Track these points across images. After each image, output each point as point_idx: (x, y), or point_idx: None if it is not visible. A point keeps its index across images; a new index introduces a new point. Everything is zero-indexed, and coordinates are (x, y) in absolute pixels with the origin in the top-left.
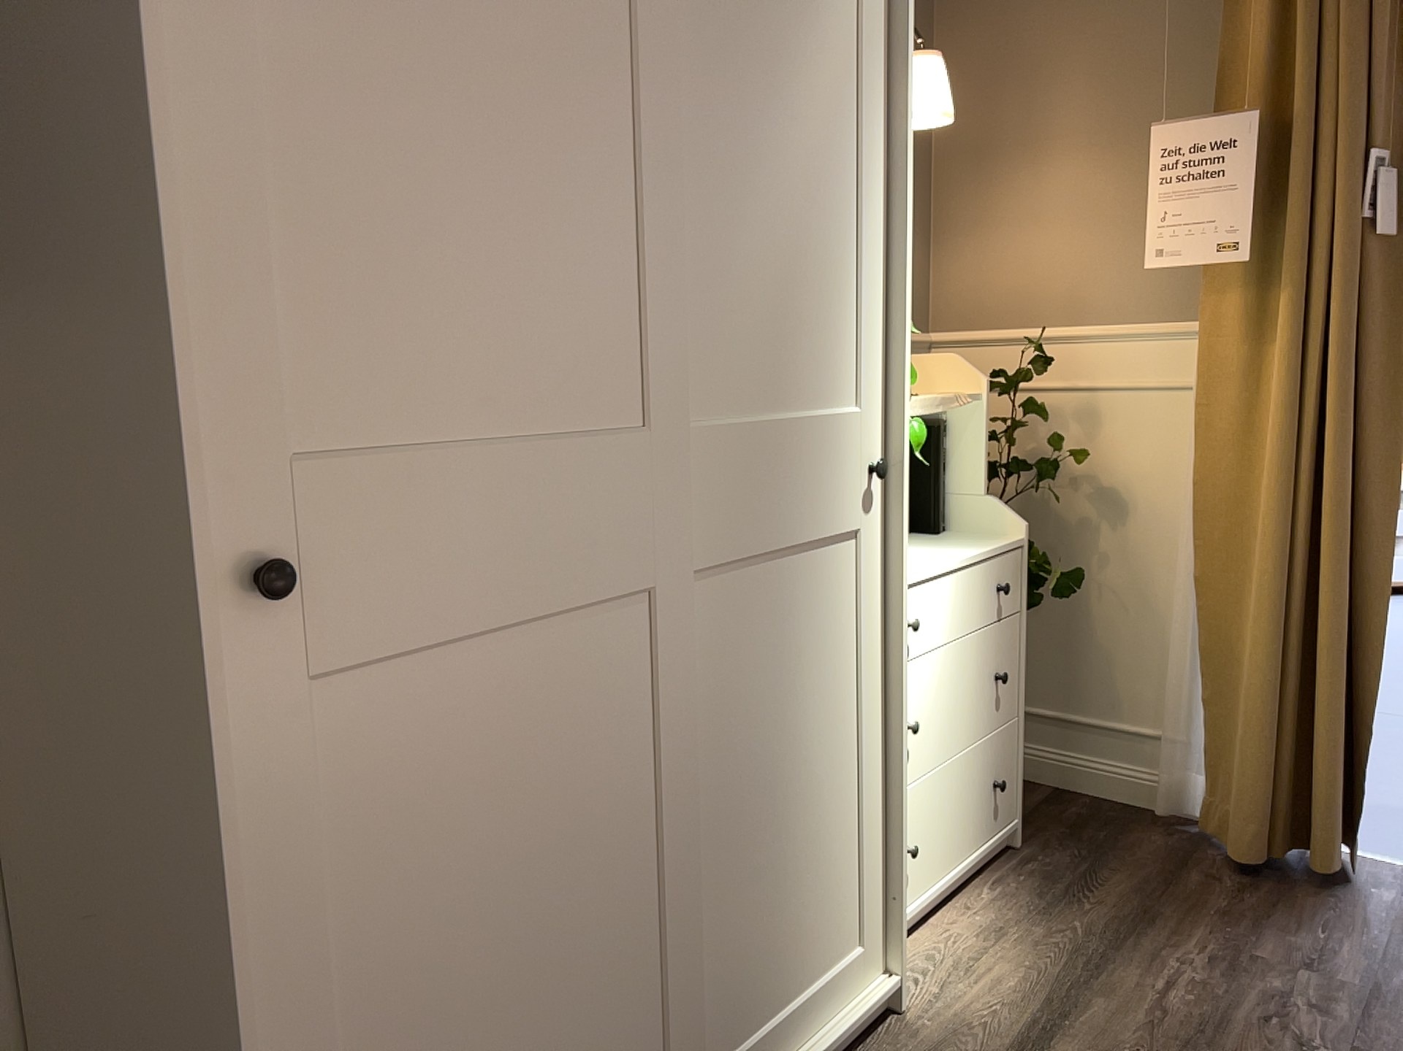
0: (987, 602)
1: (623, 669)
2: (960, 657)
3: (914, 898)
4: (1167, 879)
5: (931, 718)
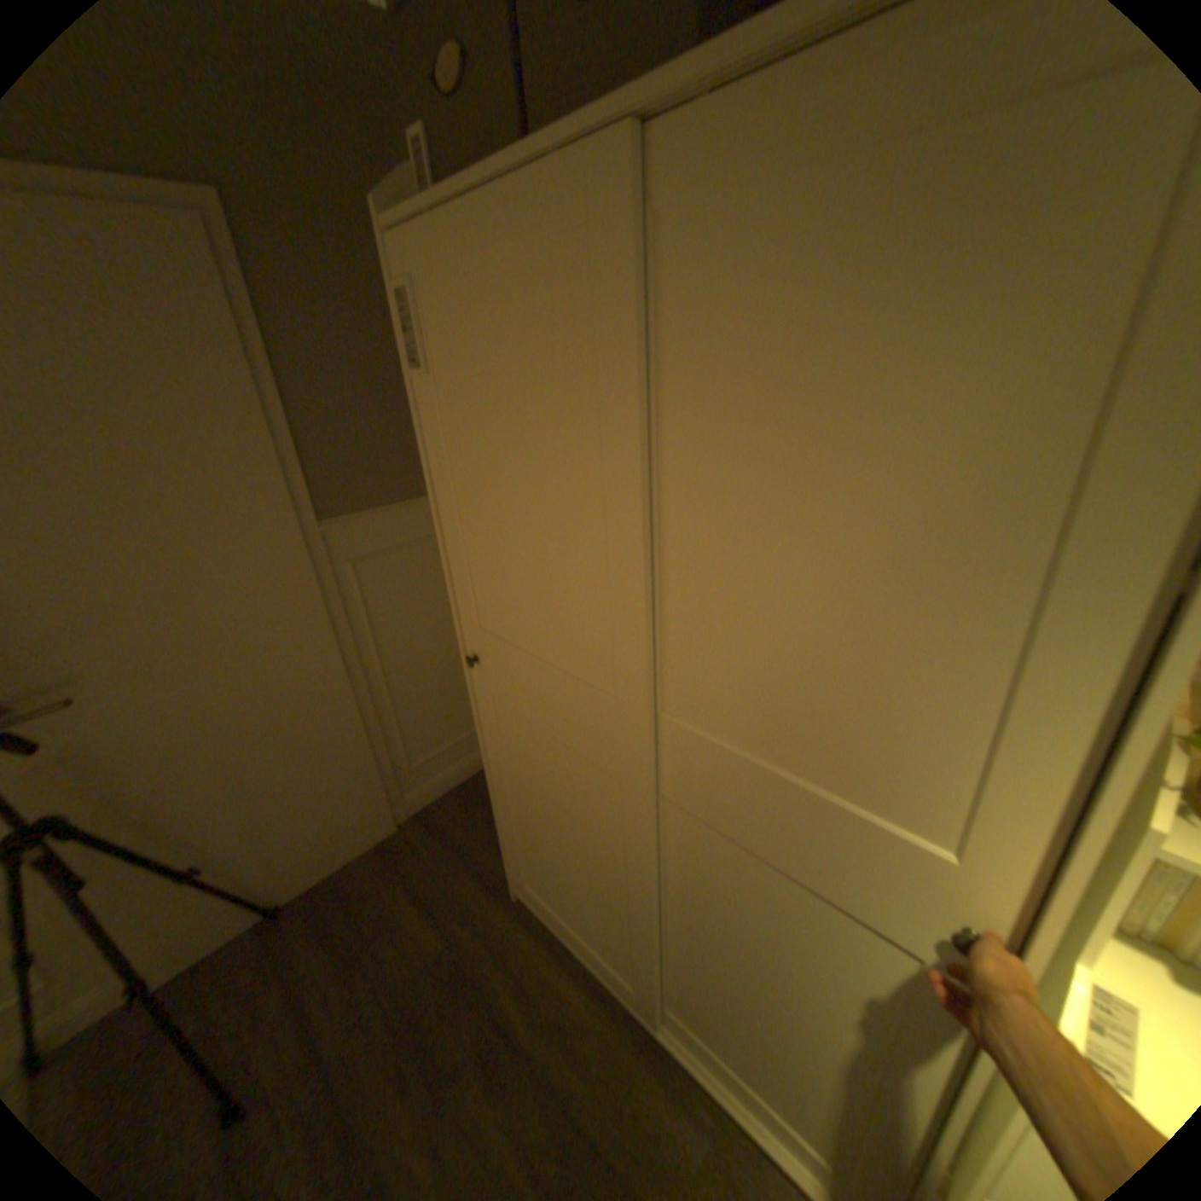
0: None
1: (602, 798)
2: None
3: None
4: None
5: None
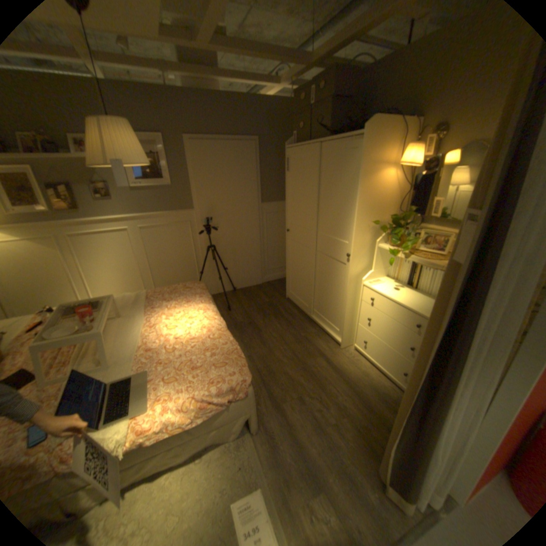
0: (415, 326)
1: (307, 255)
2: (396, 328)
3: (367, 356)
4: (386, 431)
5: (381, 329)
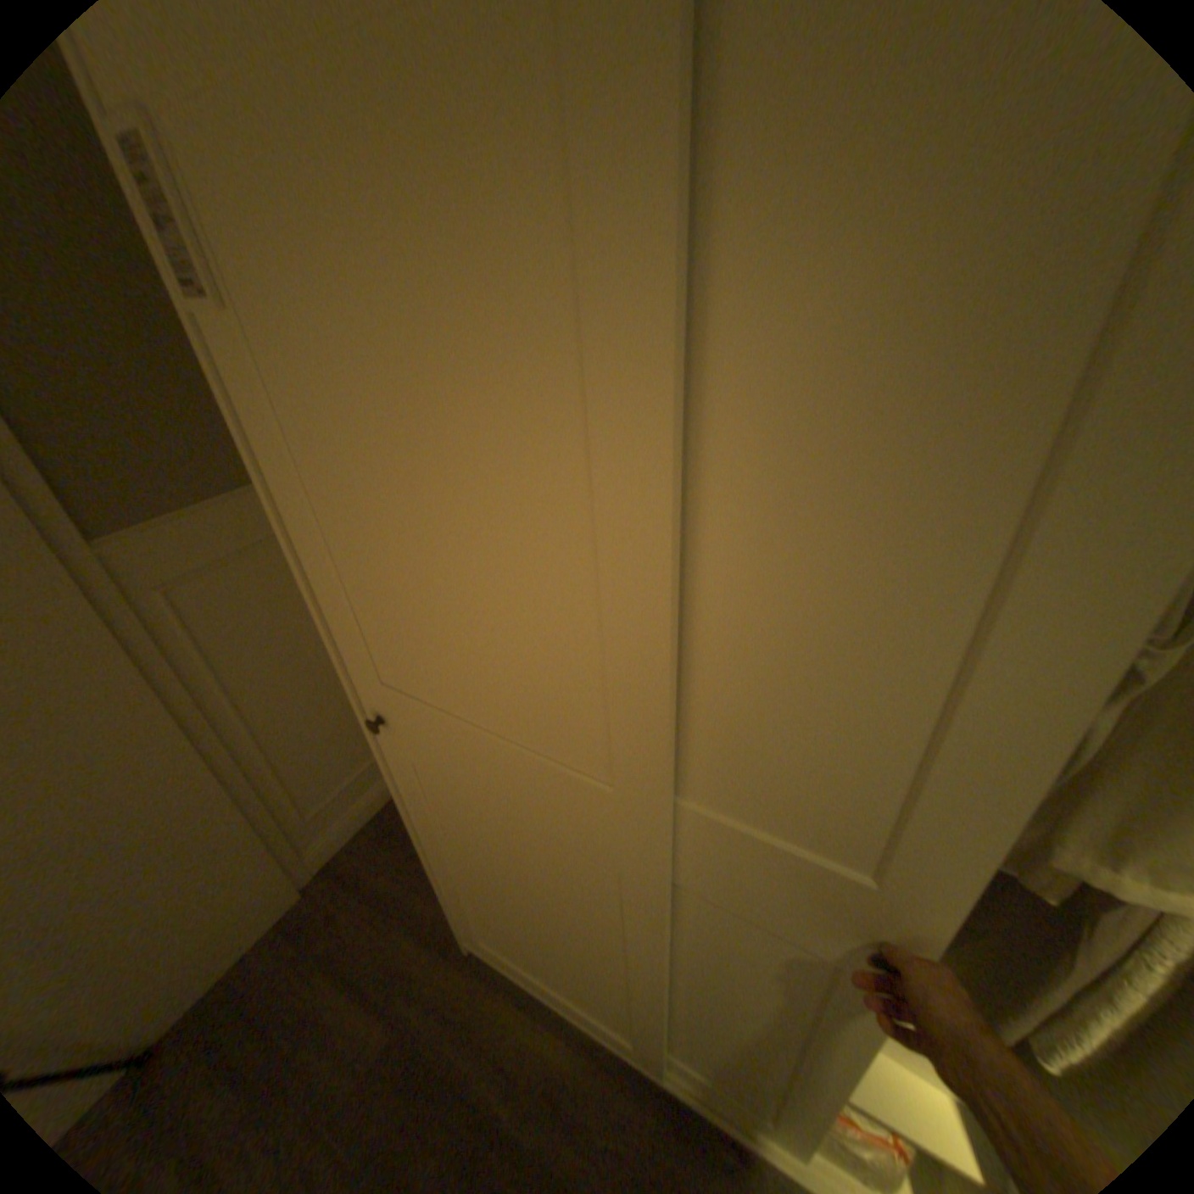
0: None
1: (587, 884)
2: None
3: None
4: None
5: None
